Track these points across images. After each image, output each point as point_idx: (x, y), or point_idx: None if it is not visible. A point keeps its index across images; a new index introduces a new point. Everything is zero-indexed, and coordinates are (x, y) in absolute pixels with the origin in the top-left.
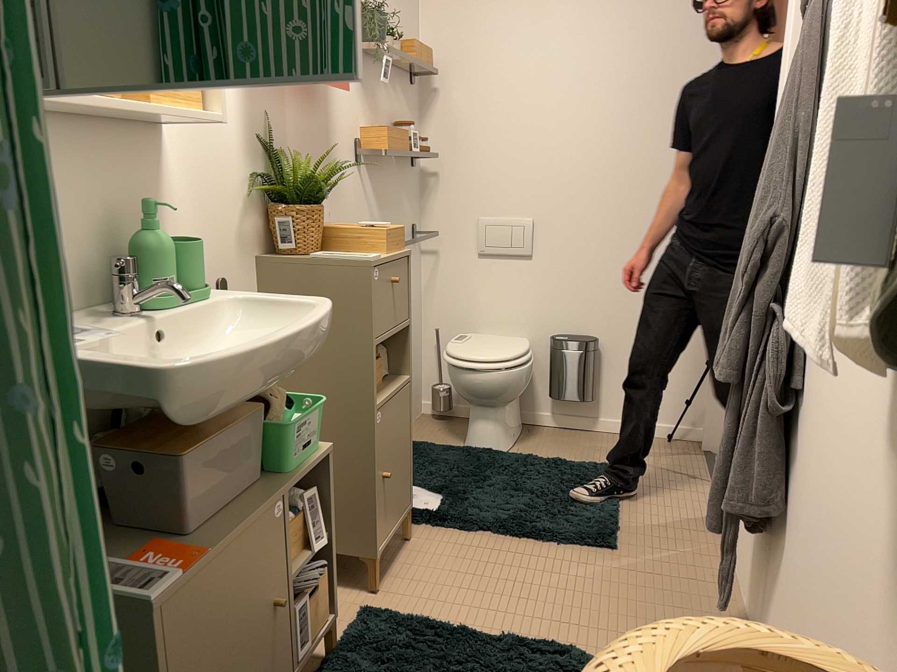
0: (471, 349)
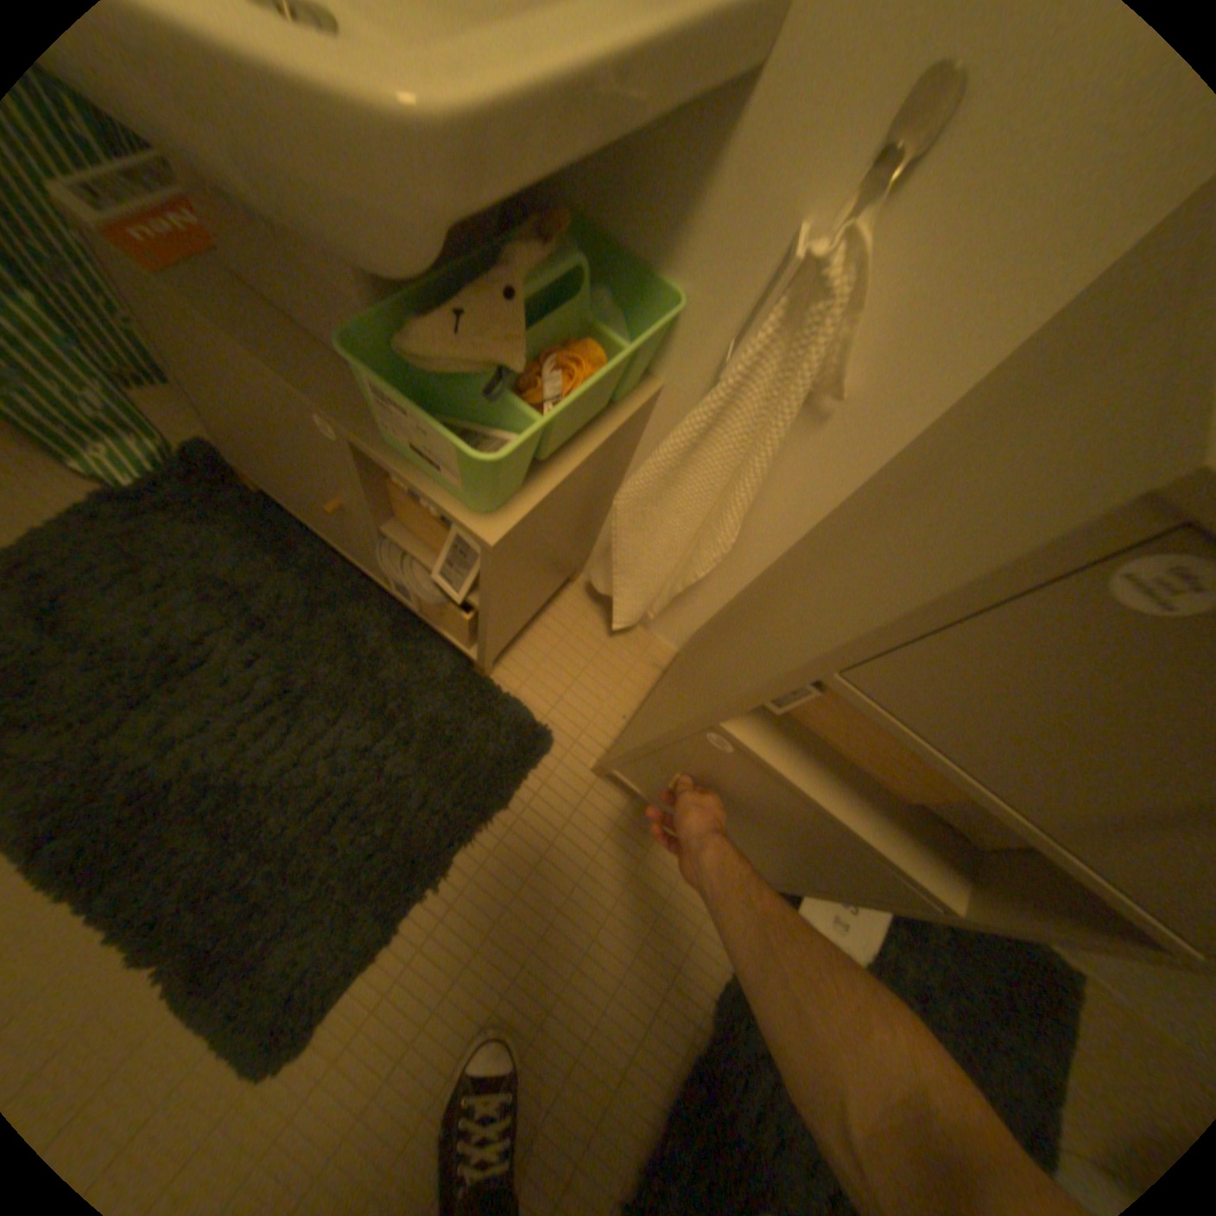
0: None
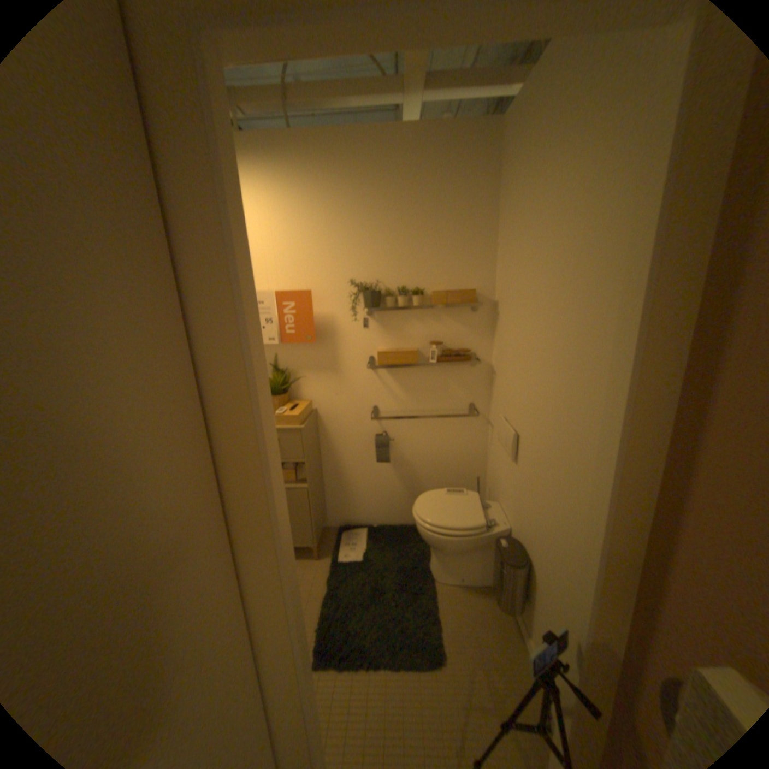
0: (436, 500)
